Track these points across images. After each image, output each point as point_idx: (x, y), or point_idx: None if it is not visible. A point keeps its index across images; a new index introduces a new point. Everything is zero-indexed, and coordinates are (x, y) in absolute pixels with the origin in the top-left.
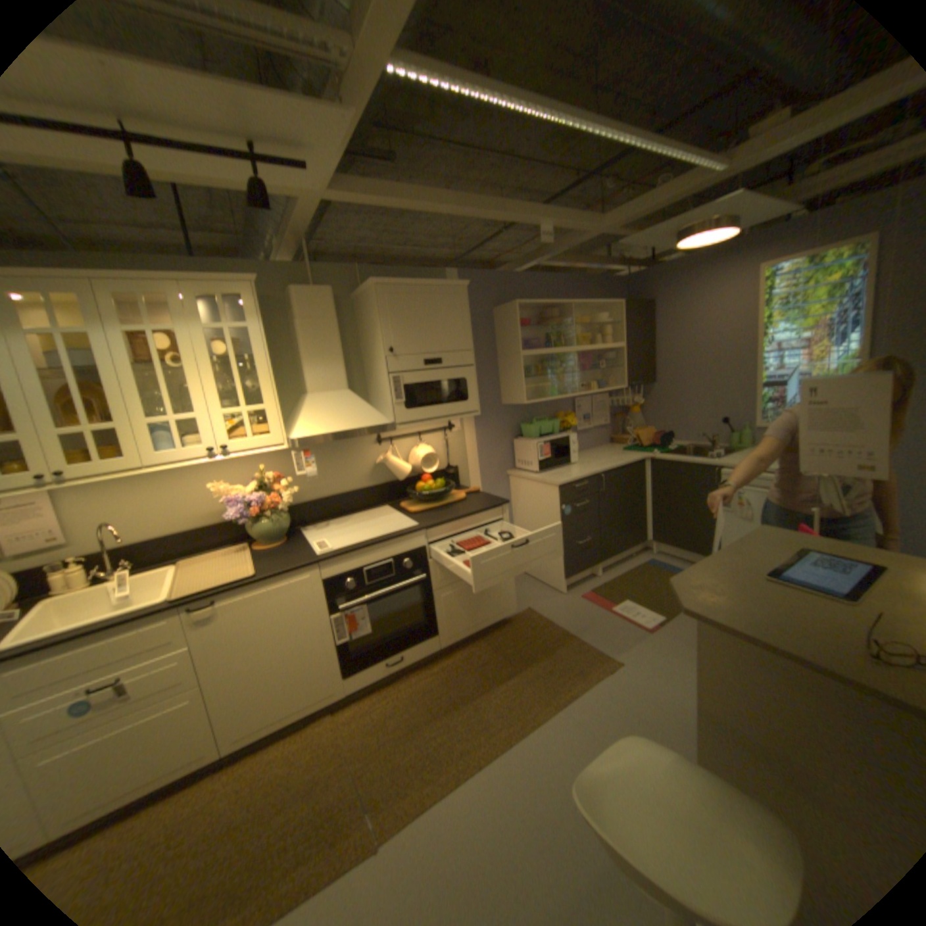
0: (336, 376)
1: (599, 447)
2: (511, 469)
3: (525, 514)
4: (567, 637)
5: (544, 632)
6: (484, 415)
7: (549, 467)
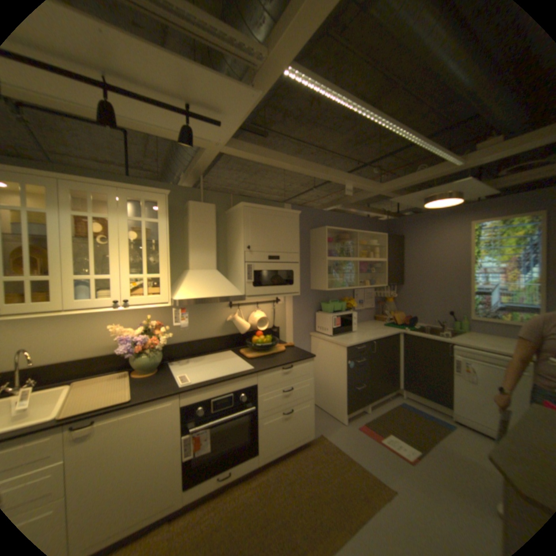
0: (210, 260)
1: (367, 321)
2: (313, 331)
3: (321, 364)
4: (352, 464)
5: (334, 457)
6: (299, 295)
7: (339, 333)
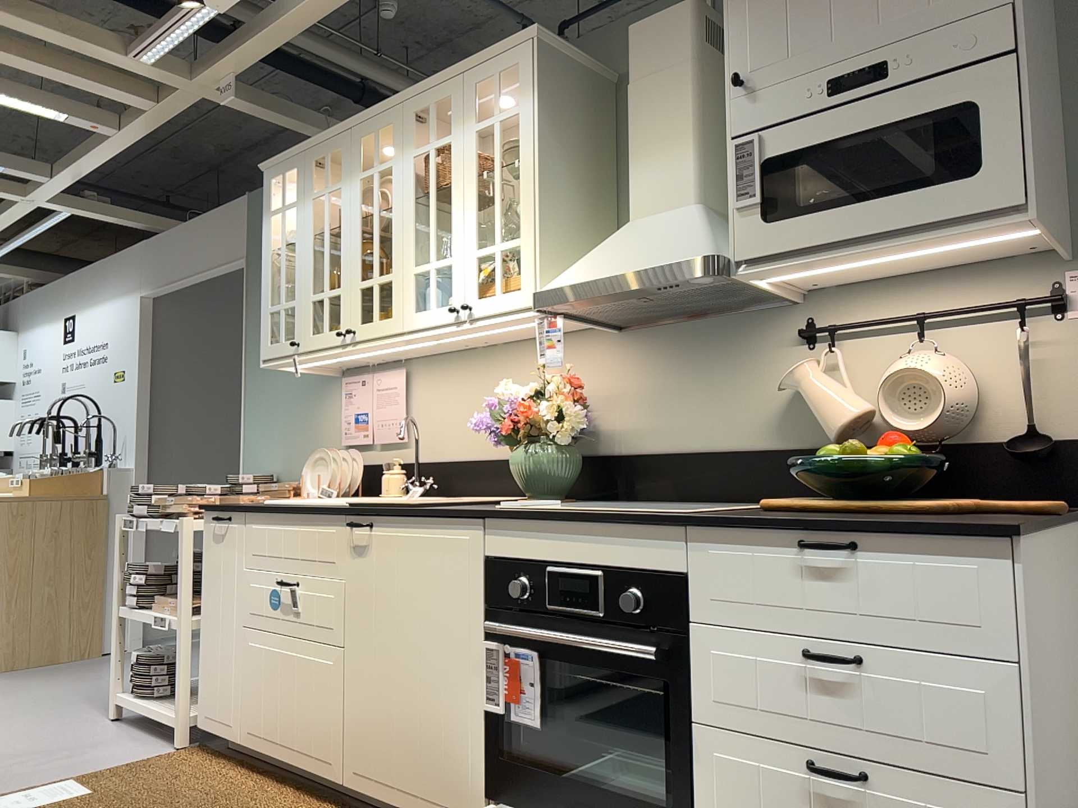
0: (675, 179)
1: None
2: None
3: None
4: None
5: None
6: None
7: None
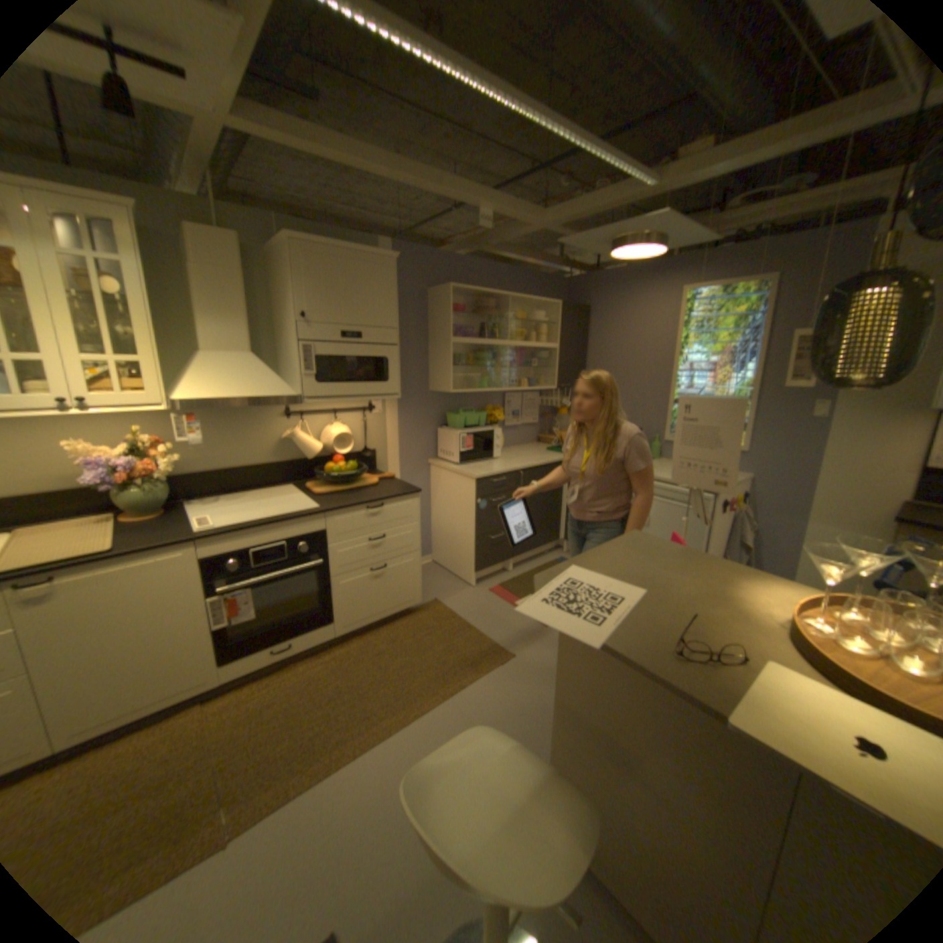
0: (236, 336)
1: (525, 445)
2: (433, 458)
3: (443, 505)
4: (467, 629)
5: (445, 623)
6: (409, 400)
7: (470, 459)
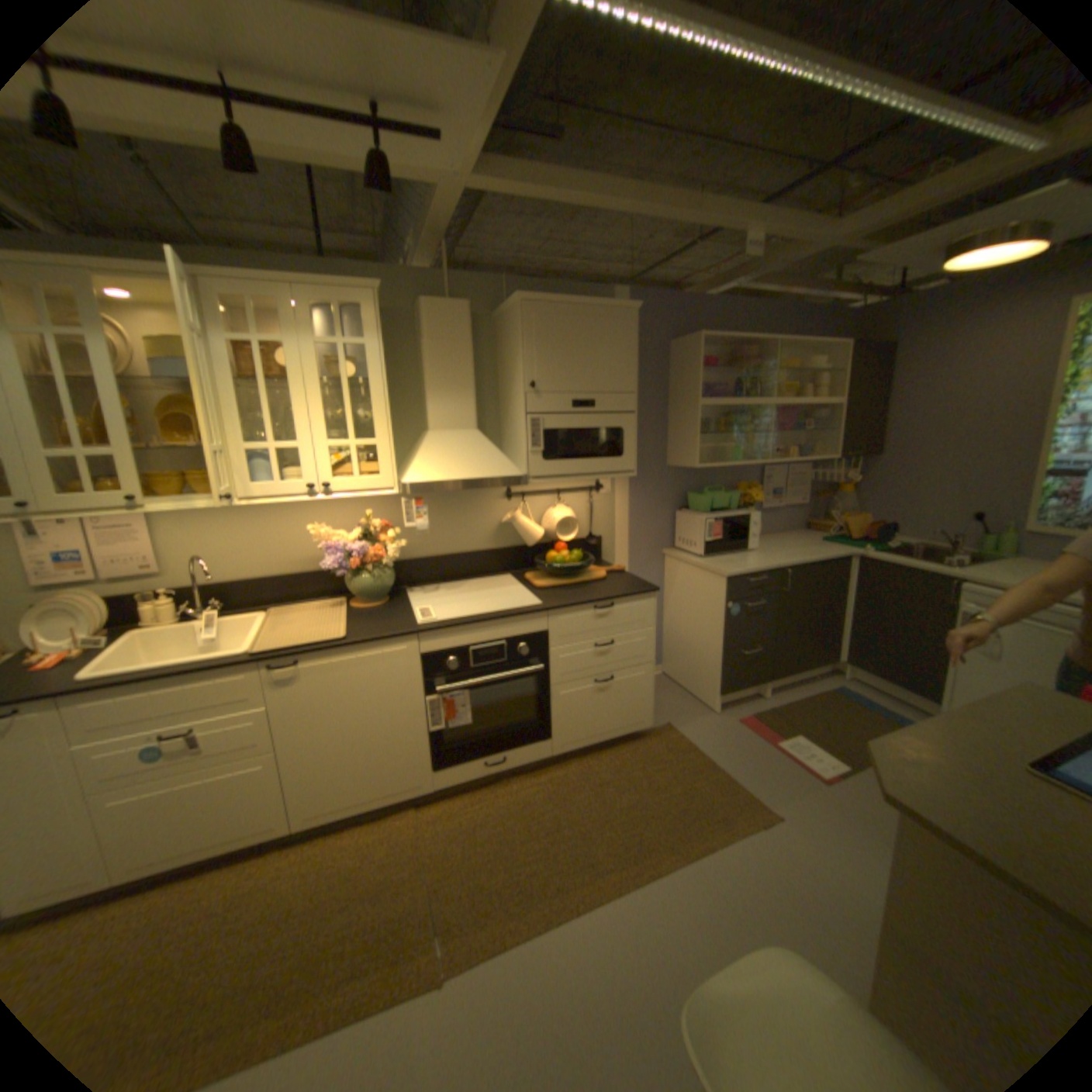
0: (464, 412)
1: (789, 532)
2: (669, 547)
3: (679, 607)
4: (713, 770)
5: (684, 757)
6: (643, 477)
7: (718, 551)
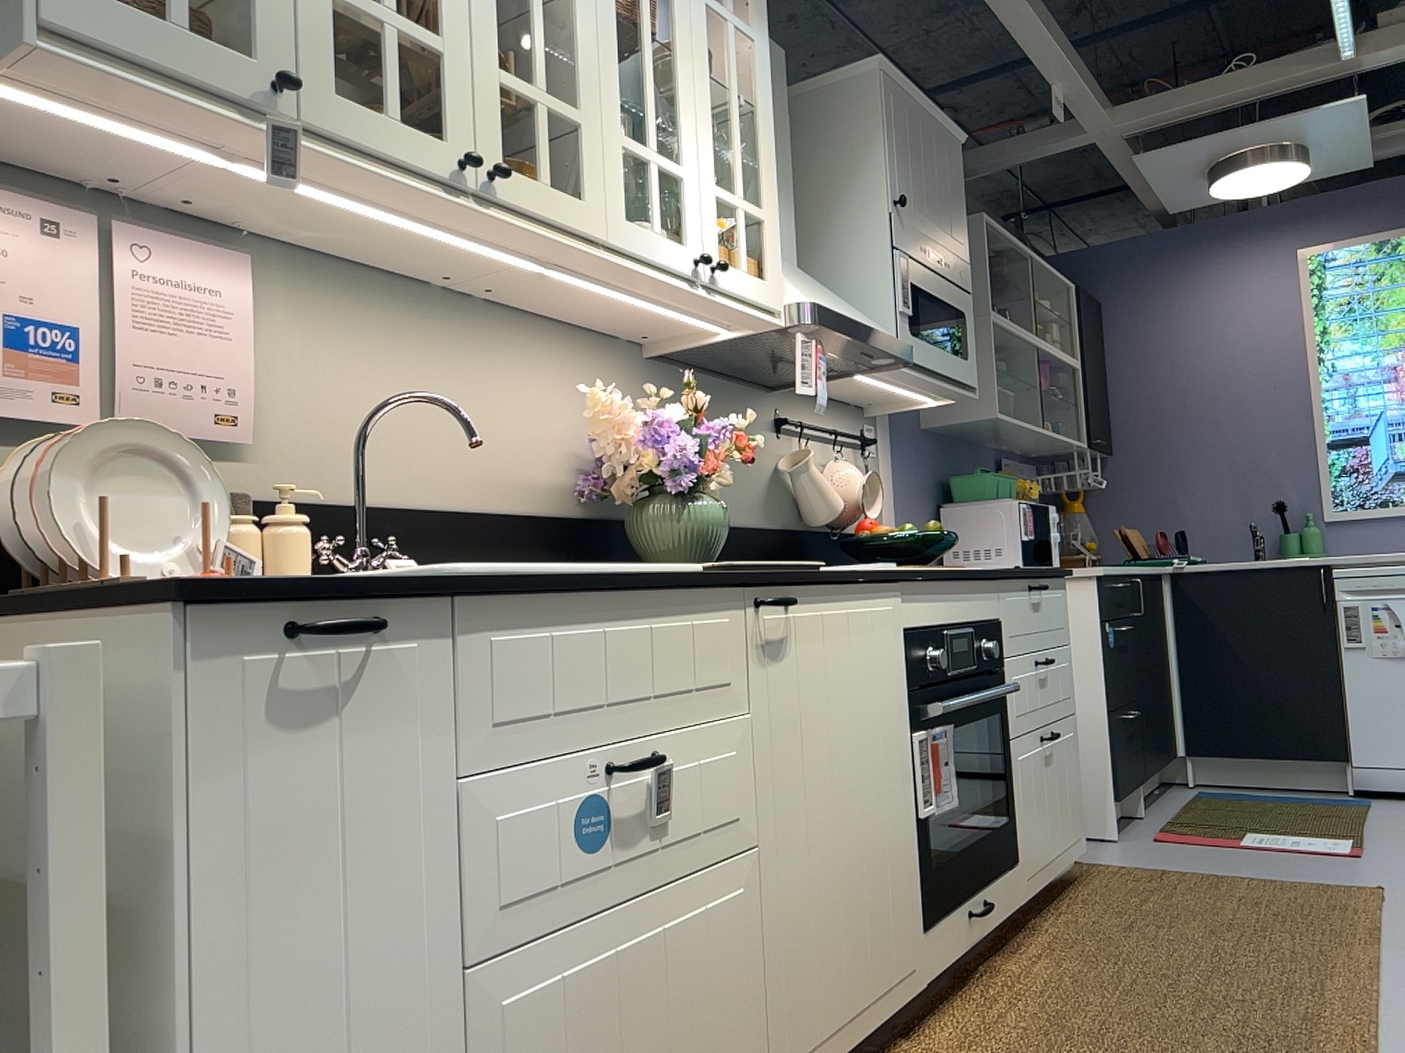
0: (789, 231)
1: None
2: None
3: None
4: (1224, 877)
5: (1166, 878)
6: (906, 439)
7: (1033, 561)
